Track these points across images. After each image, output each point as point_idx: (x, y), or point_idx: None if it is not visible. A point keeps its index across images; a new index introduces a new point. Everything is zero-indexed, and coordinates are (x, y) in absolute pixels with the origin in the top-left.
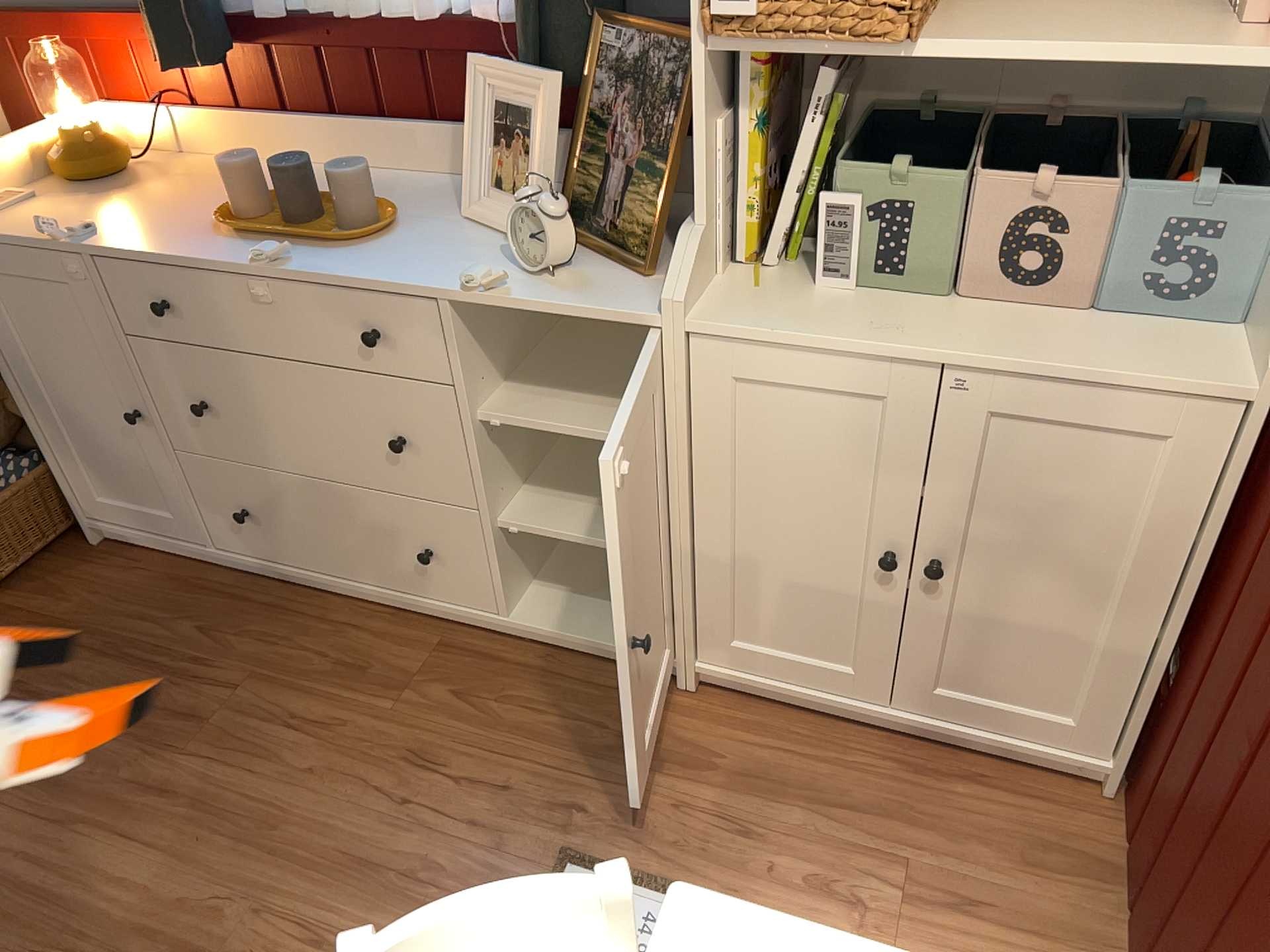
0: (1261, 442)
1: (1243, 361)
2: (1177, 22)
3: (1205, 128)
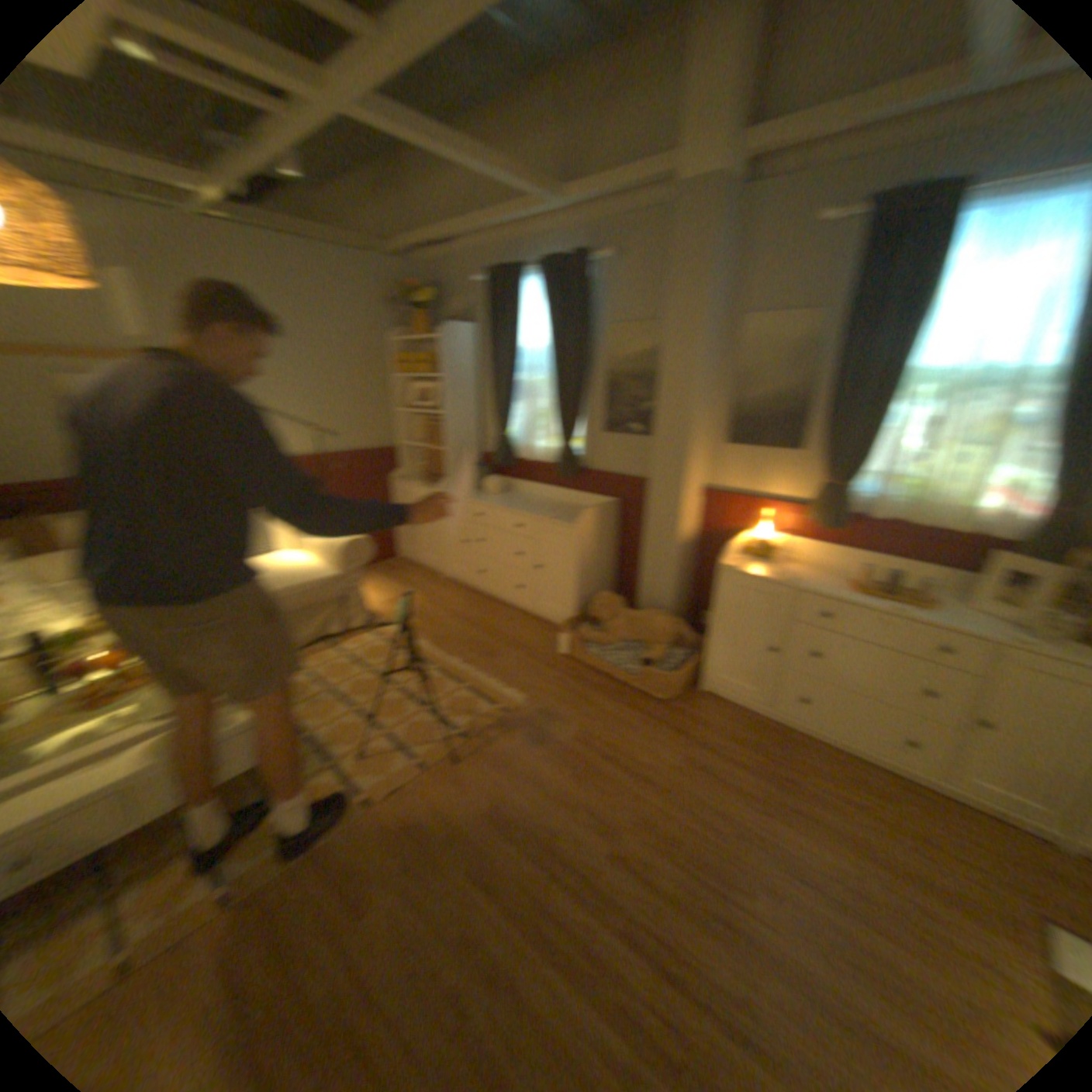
0: None
1: None
2: None
3: None
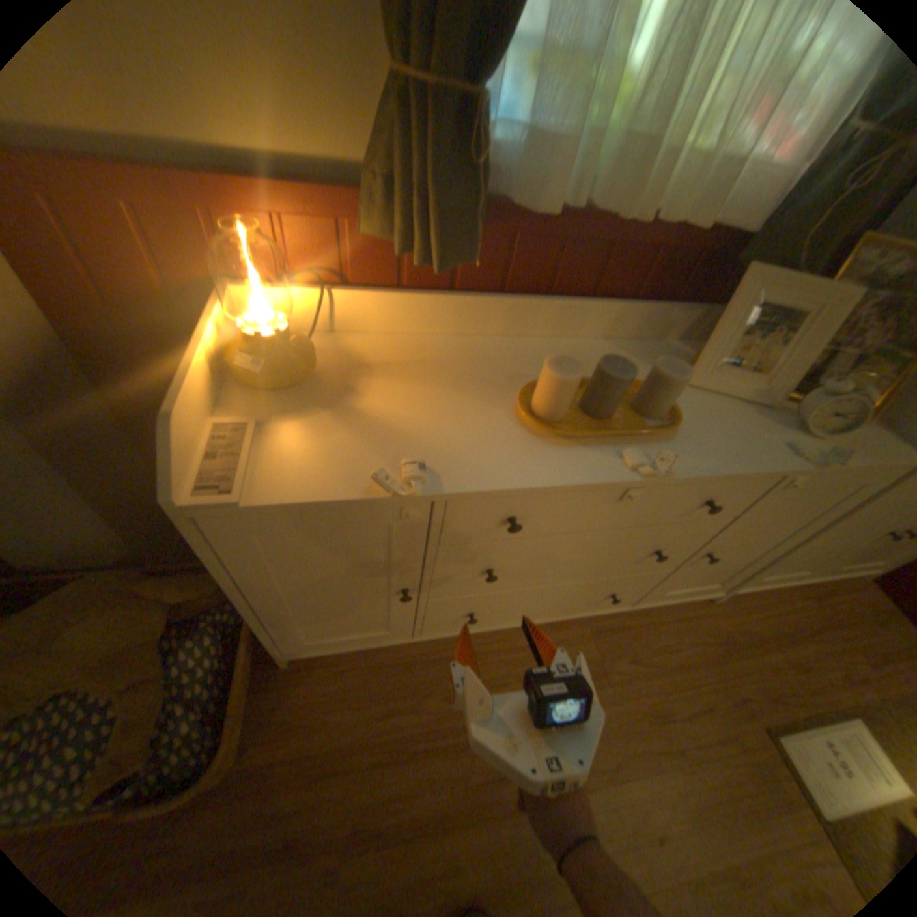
0: None
1: None
2: None
3: None
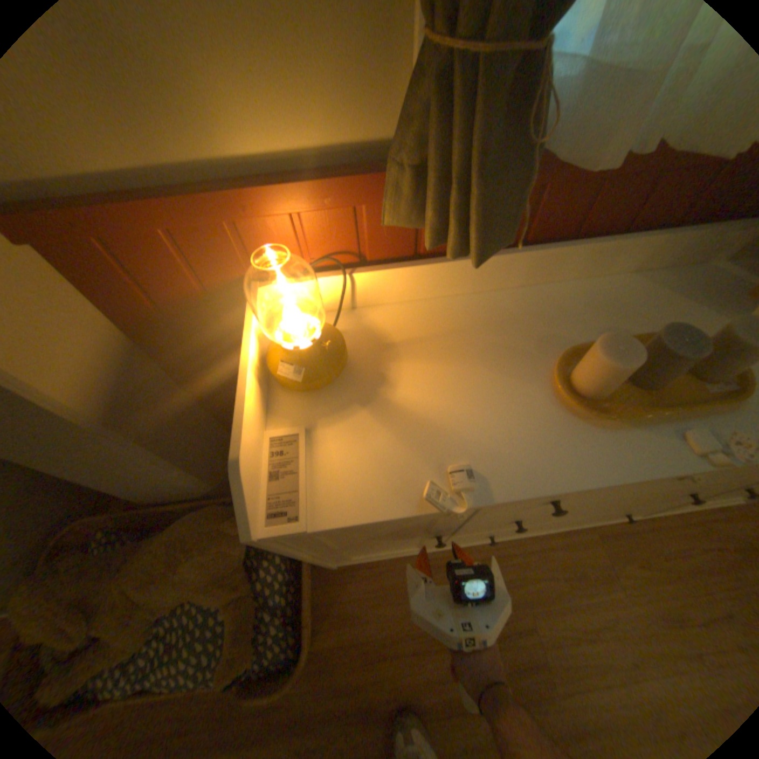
0: None
1: None
2: None
3: None
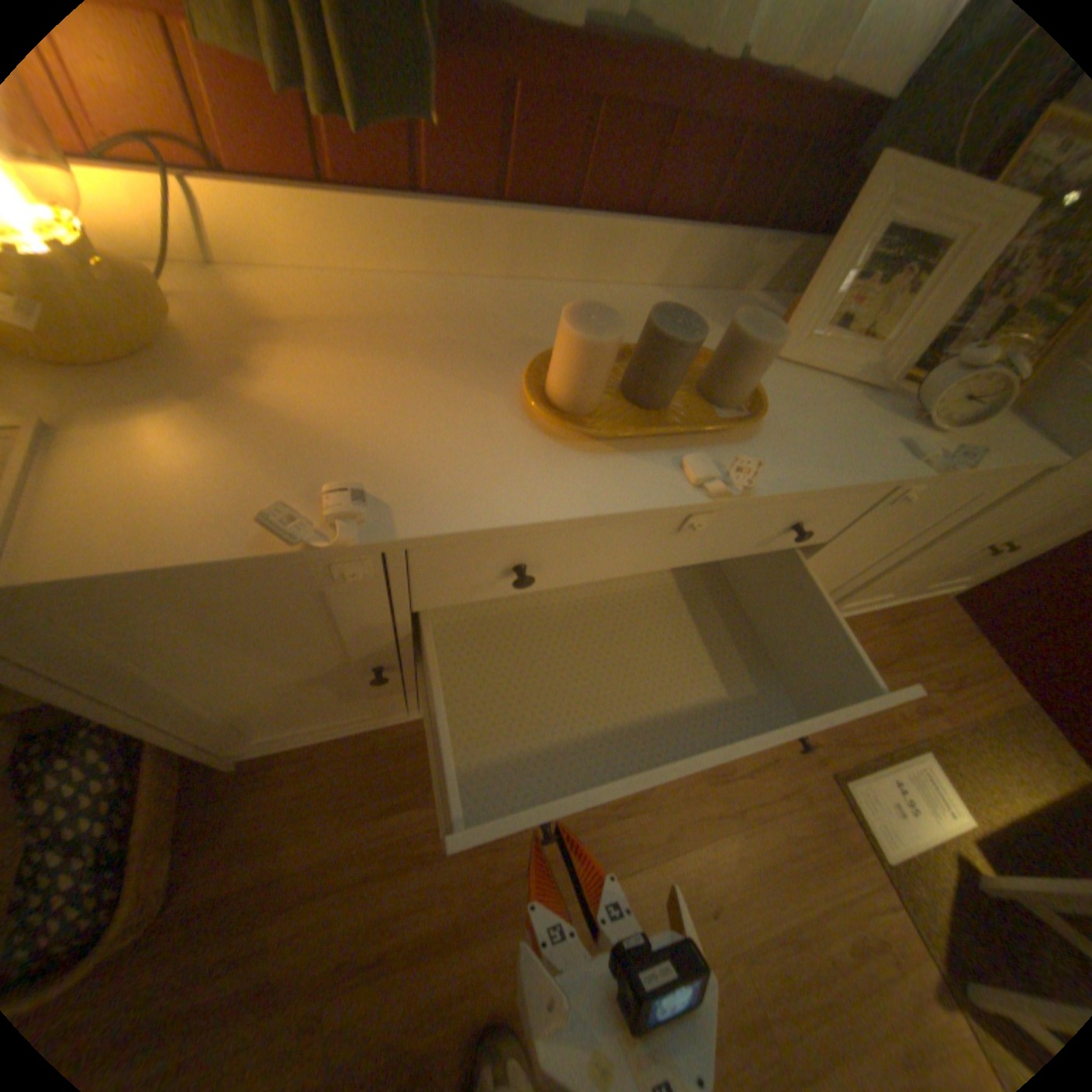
0: None
1: None
2: None
3: None
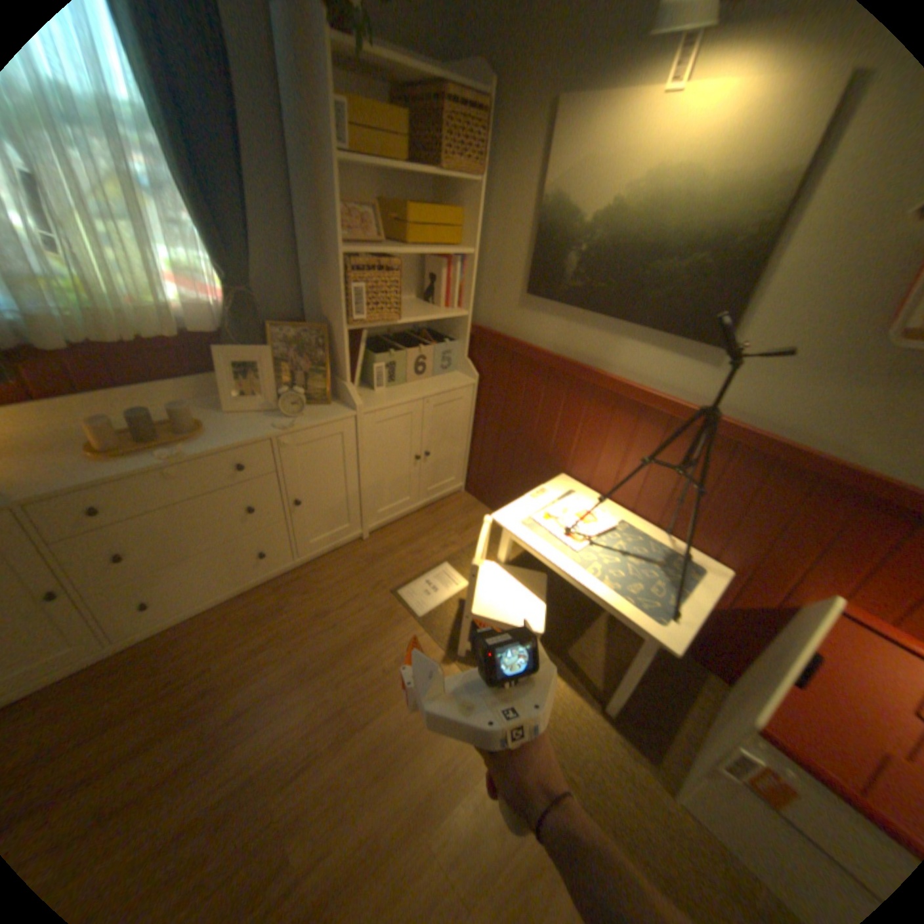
0: (478, 391)
1: (467, 377)
2: (423, 307)
3: (420, 330)
